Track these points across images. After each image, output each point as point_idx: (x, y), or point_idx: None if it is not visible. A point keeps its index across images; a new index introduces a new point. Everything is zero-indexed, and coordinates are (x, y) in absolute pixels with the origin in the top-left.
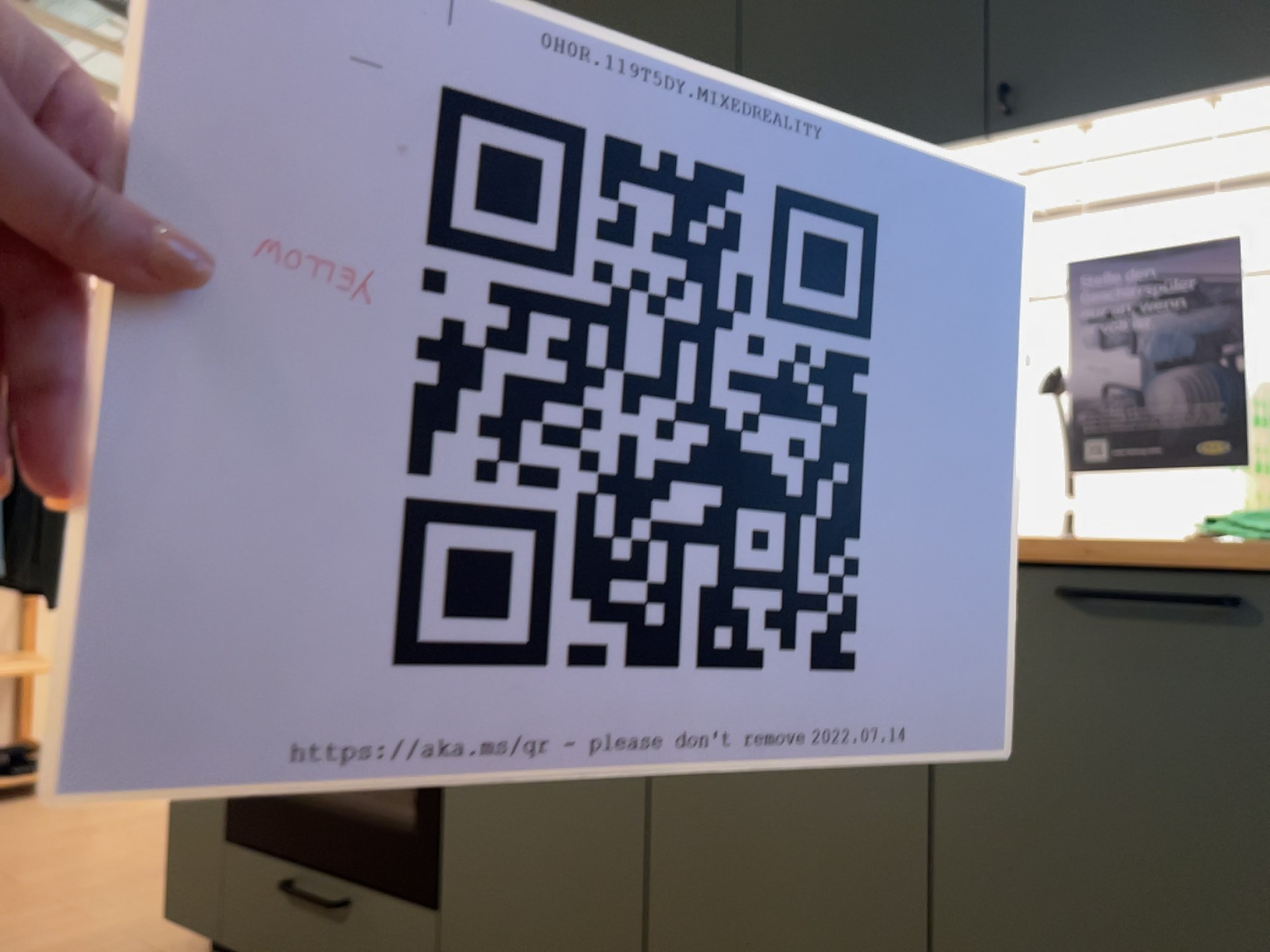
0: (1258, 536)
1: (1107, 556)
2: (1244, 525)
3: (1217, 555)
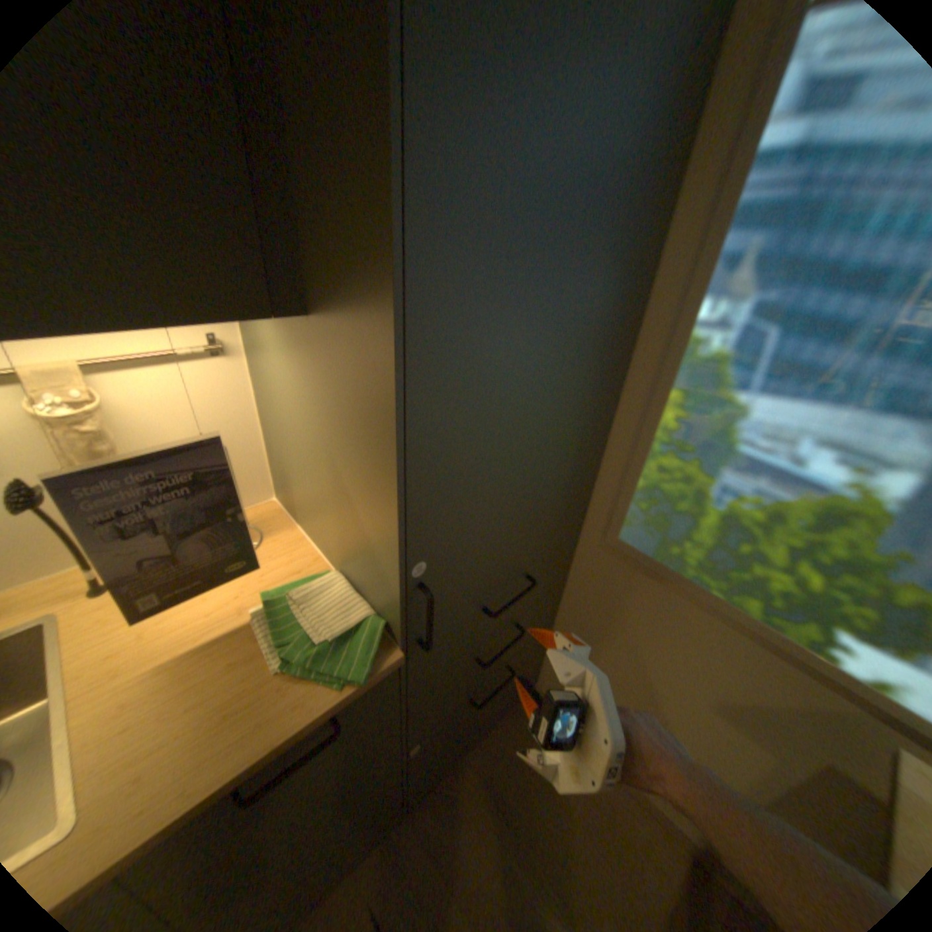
0: (327, 680)
1: (259, 767)
2: (311, 668)
3: (323, 722)
